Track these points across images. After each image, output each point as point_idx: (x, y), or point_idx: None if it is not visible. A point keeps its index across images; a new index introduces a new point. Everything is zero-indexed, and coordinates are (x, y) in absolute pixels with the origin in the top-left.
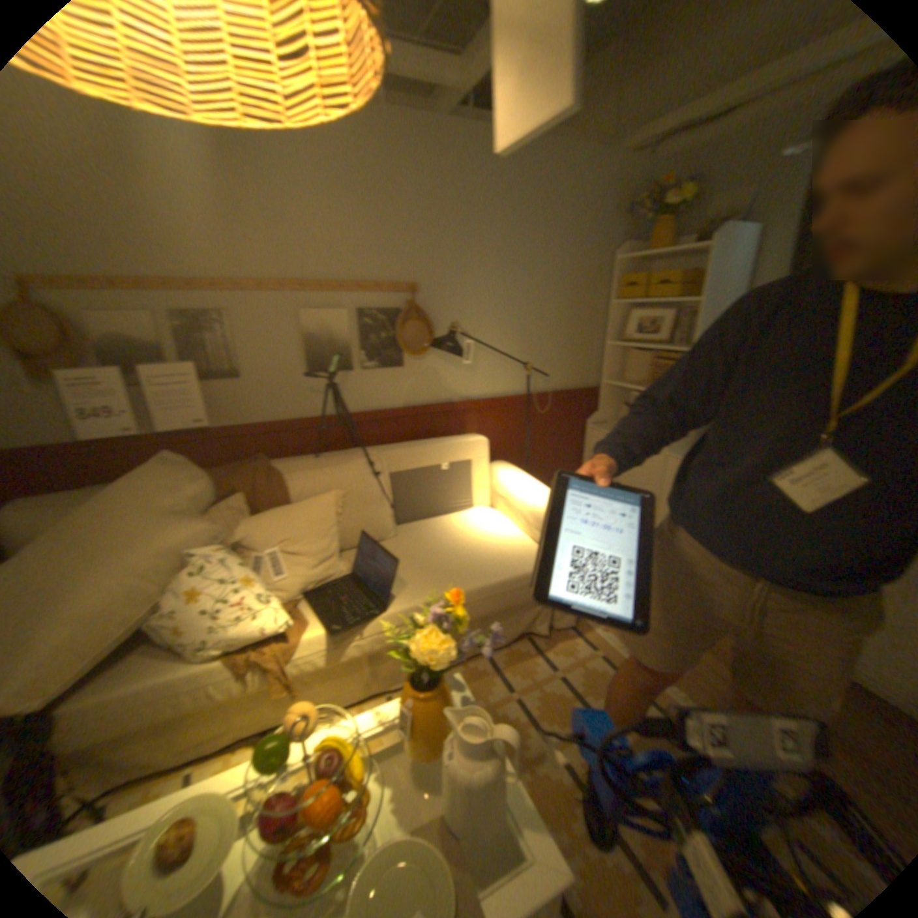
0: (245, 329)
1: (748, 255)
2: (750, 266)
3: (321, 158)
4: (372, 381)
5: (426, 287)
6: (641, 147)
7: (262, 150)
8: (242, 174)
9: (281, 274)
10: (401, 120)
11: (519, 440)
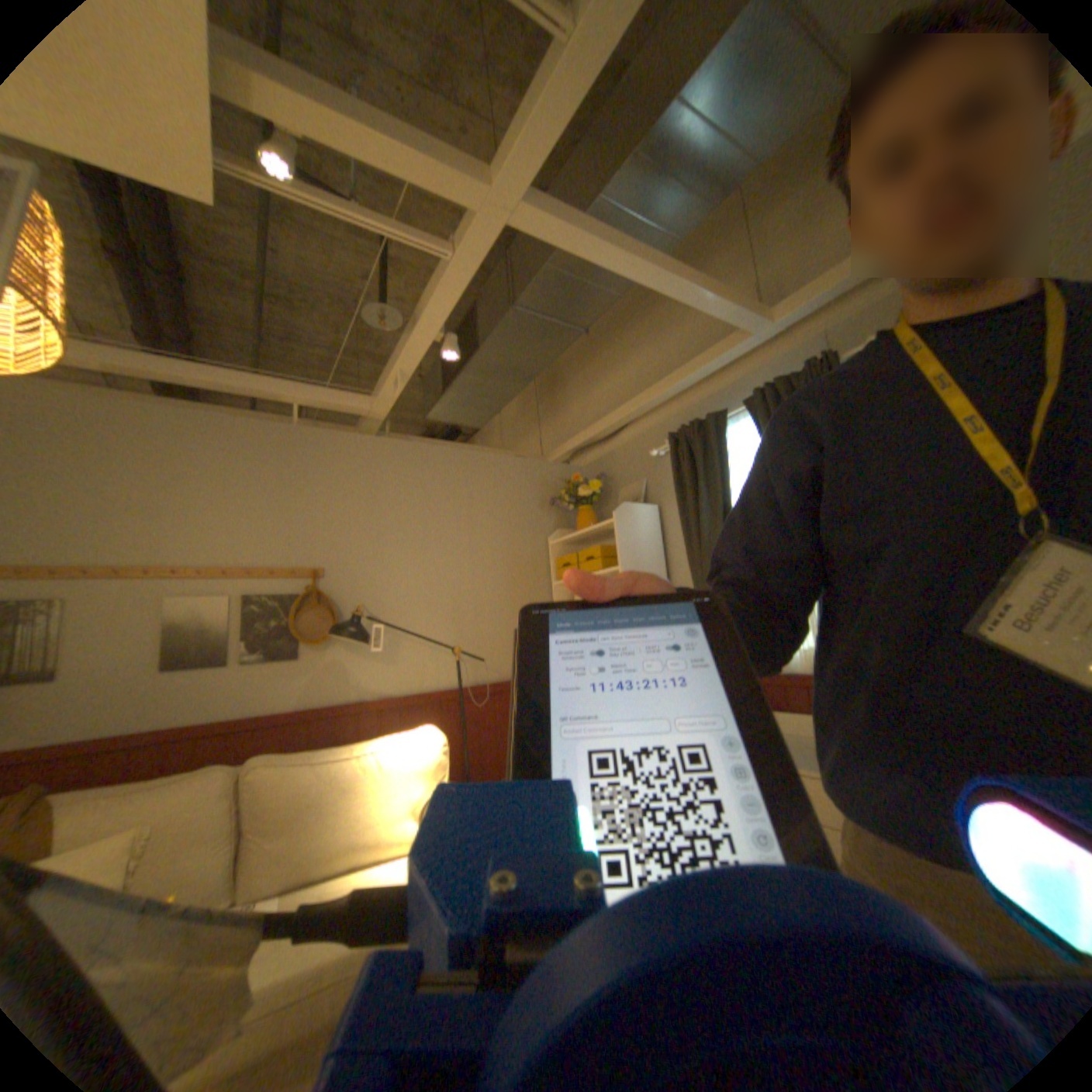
0: (86, 621)
1: (654, 529)
2: (660, 538)
3: (225, 462)
4: (254, 678)
5: (335, 573)
6: (563, 460)
7: (159, 455)
8: (129, 474)
9: (152, 562)
10: (315, 436)
11: (463, 748)
